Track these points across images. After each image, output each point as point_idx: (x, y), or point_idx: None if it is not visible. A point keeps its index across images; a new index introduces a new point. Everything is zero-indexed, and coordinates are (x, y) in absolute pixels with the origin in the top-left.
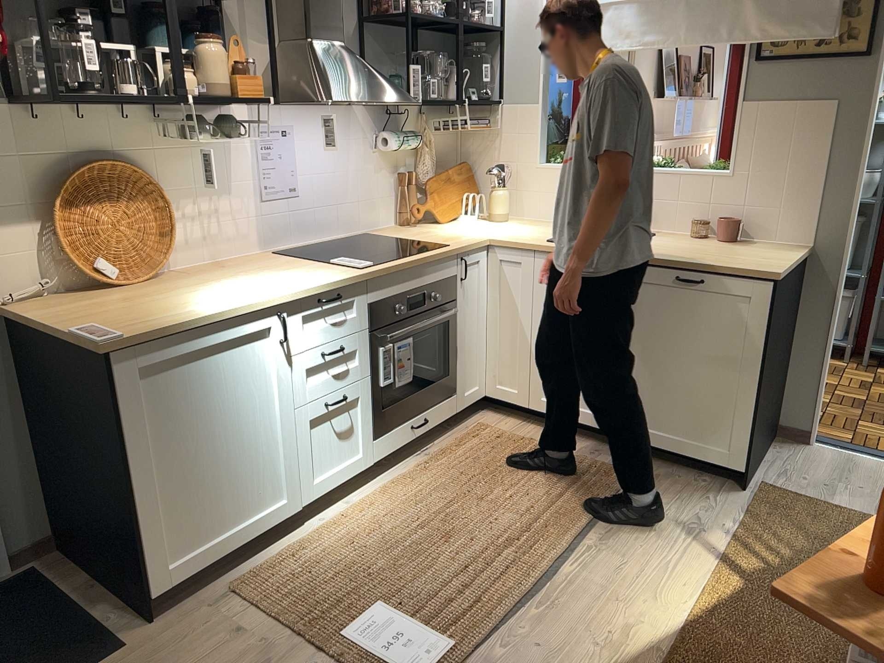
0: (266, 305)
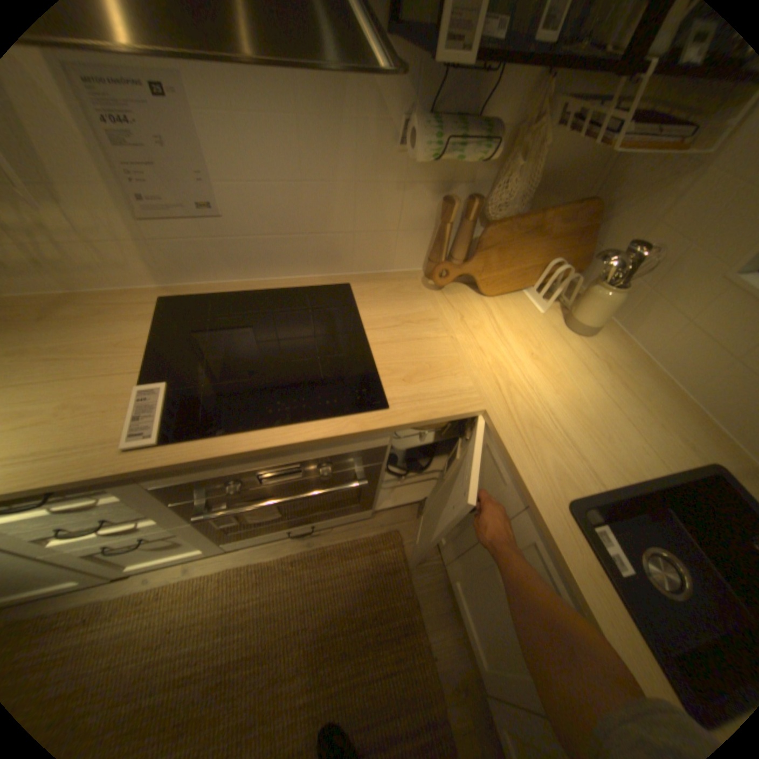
0: None
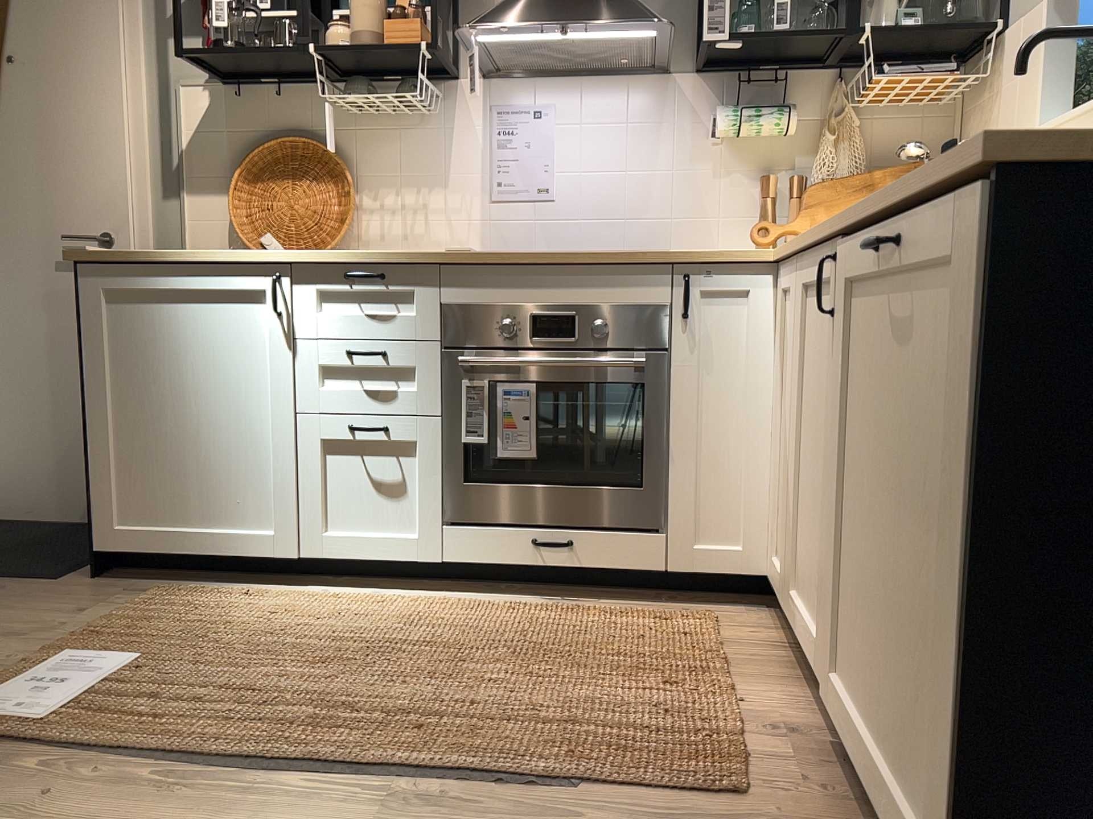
0: (255, 258)
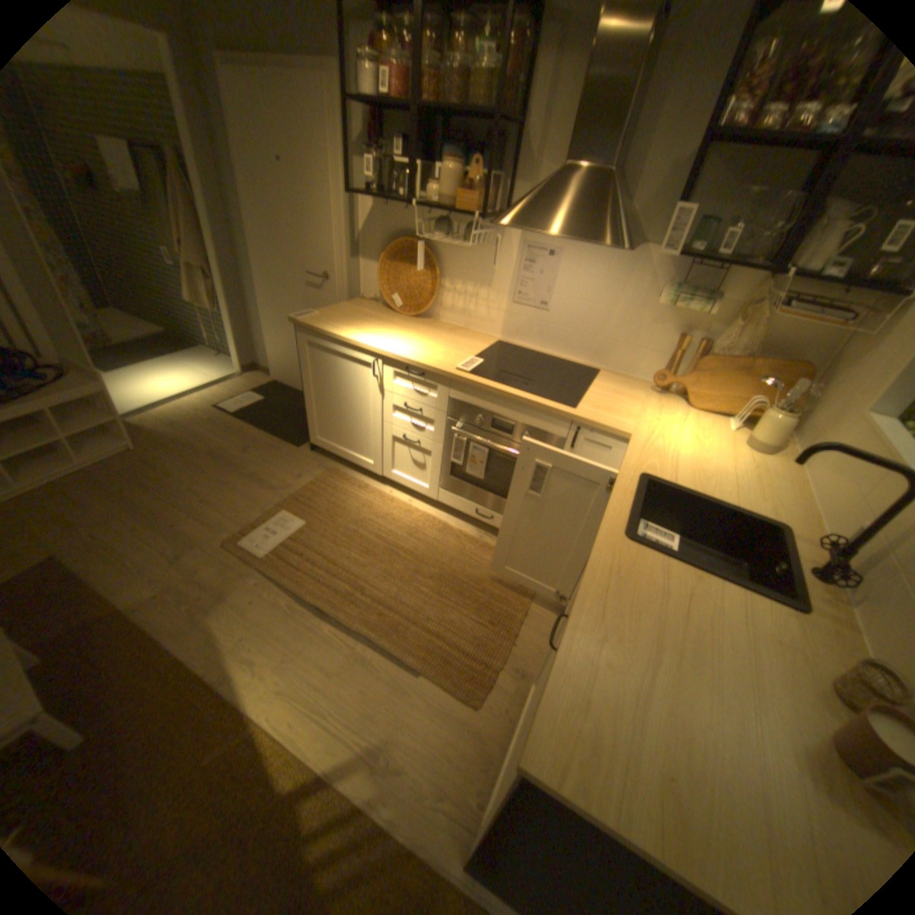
0: (367, 348)
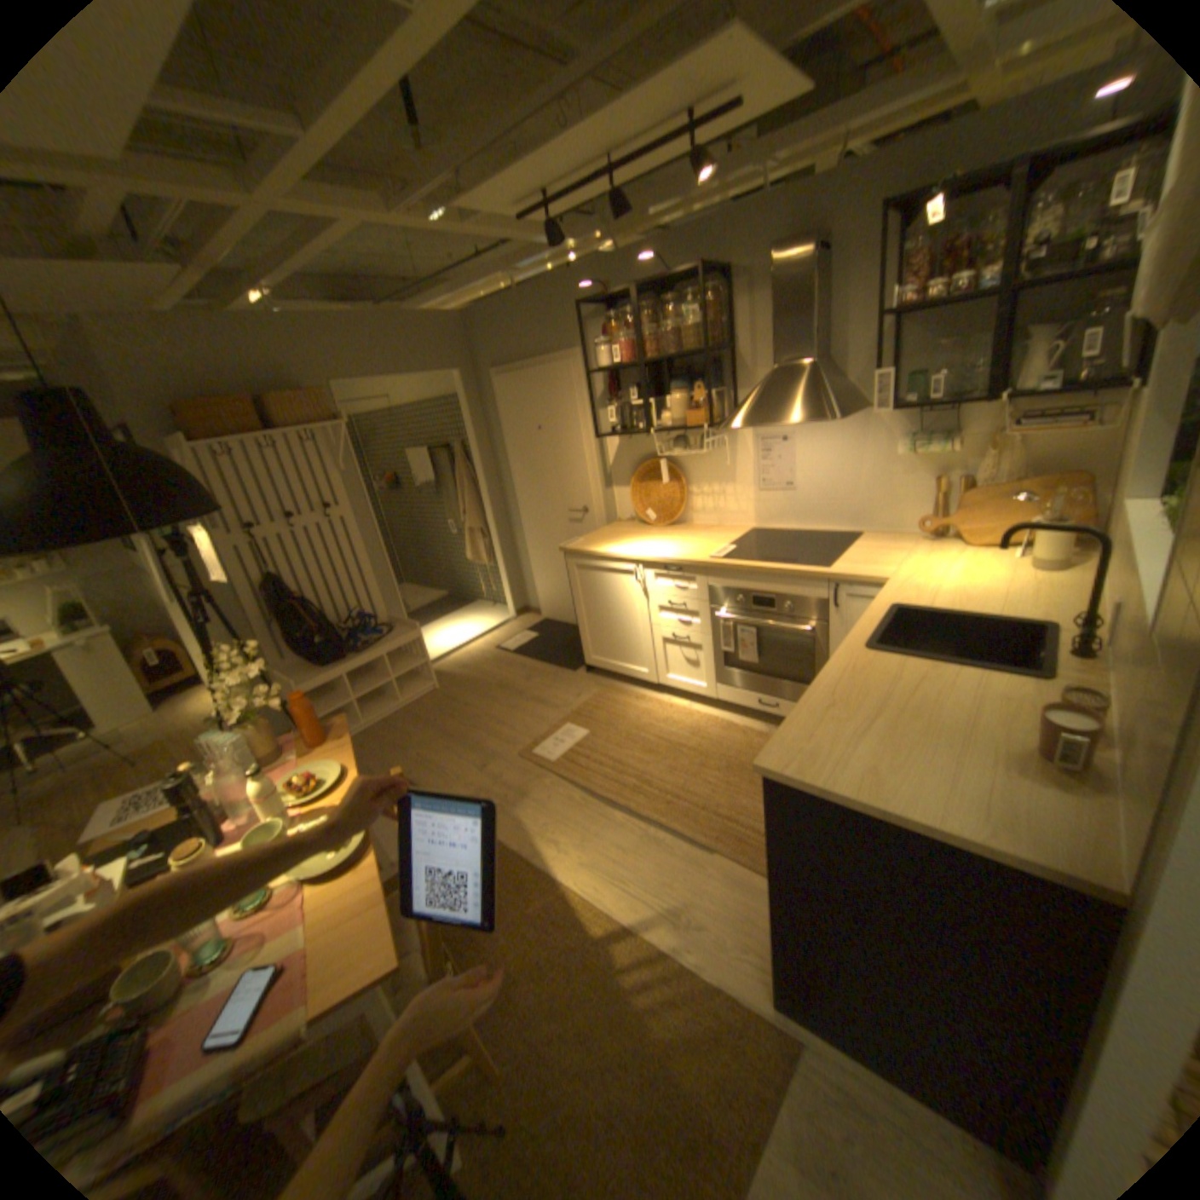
0: (626, 557)
